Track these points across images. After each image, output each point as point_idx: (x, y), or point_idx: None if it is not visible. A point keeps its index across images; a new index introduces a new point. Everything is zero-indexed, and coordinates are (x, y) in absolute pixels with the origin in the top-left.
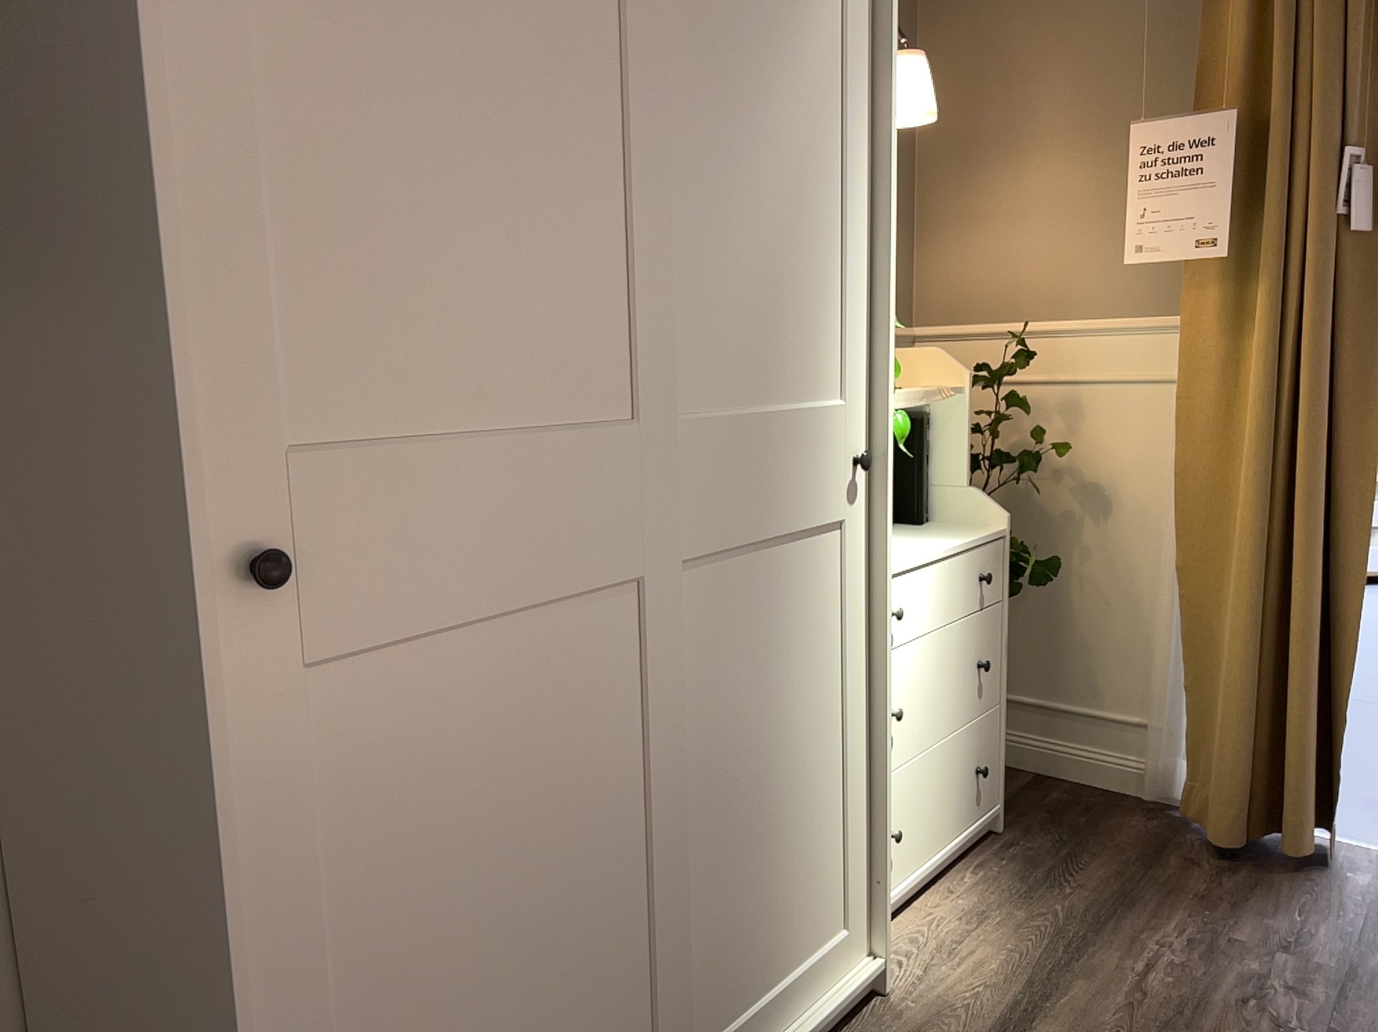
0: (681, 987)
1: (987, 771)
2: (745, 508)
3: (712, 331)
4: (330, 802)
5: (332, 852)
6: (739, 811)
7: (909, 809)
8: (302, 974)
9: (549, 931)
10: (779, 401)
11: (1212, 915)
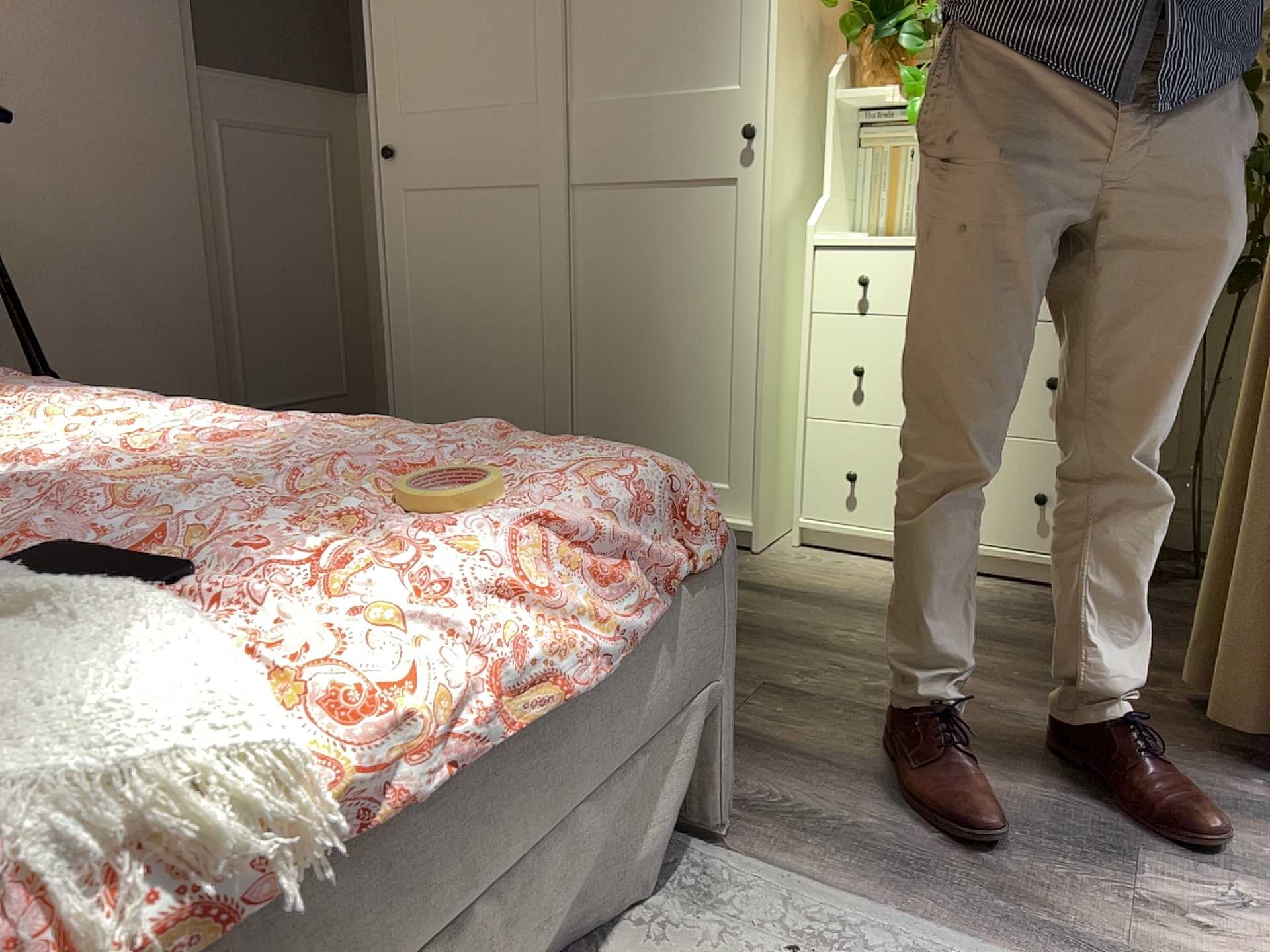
0: (574, 419)
1: (1038, 499)
2: (629, 160)
3: (608, 51)
4: (414, 243)
5: (414, 261)
6: (625, 346)
7: (889, 469)
8: (404, 297)
9: (492, 338)
10: (665, 91)
11: (1019, 681)
